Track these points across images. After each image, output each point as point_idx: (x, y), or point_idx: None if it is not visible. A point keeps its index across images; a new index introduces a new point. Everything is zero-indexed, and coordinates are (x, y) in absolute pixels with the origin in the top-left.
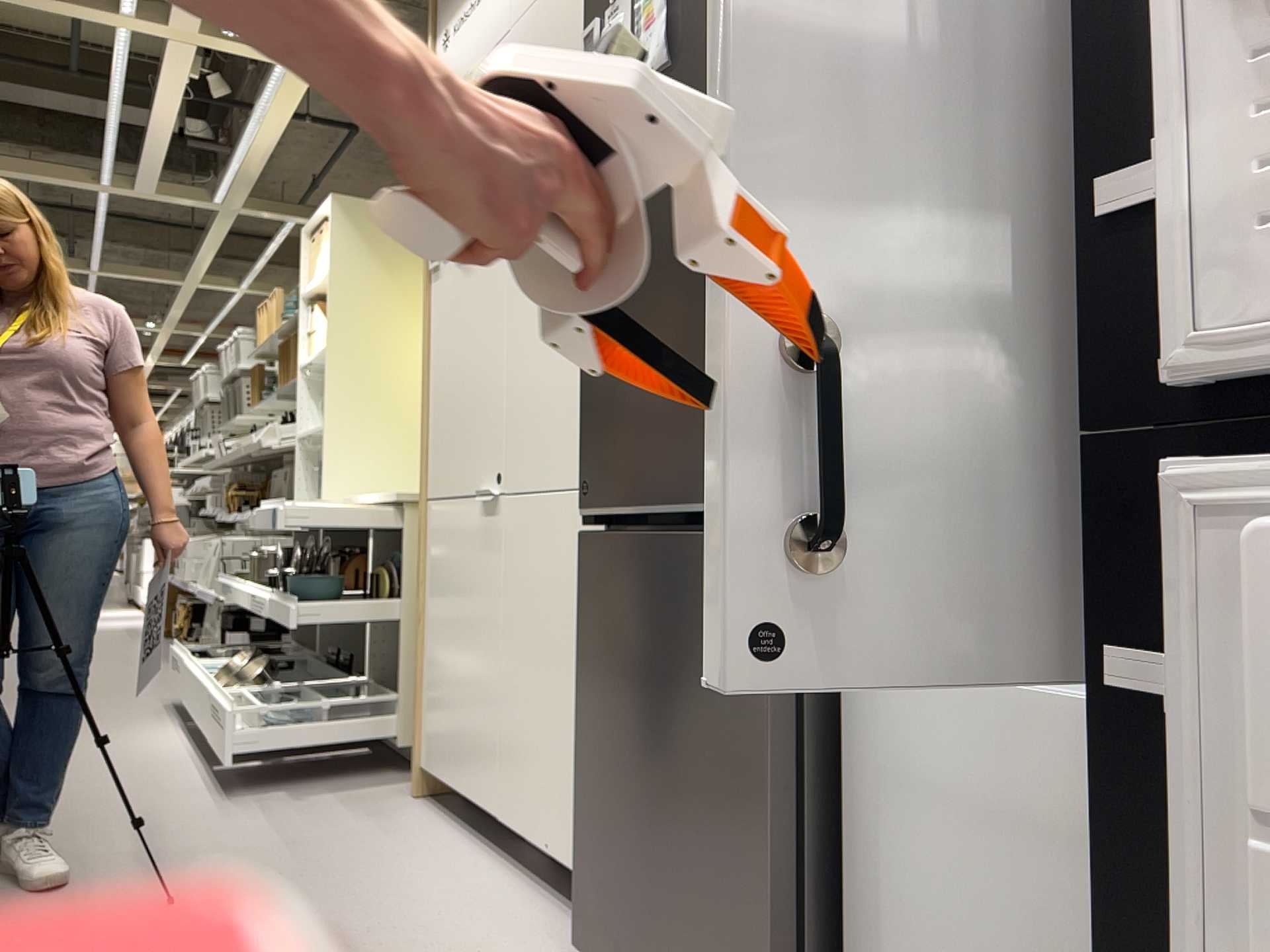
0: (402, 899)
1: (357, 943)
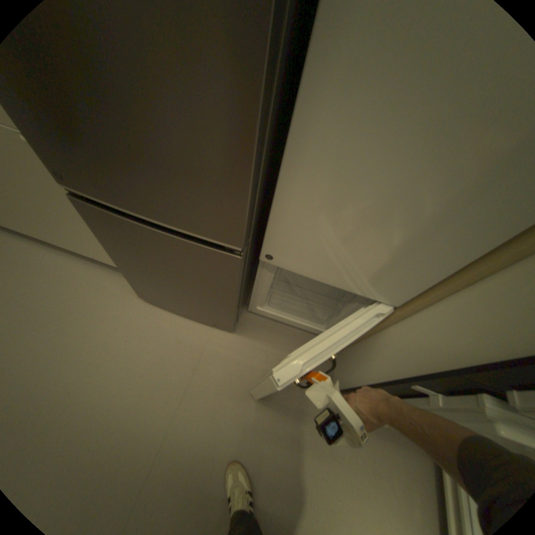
0: (42, 295)
1: (50, 328)
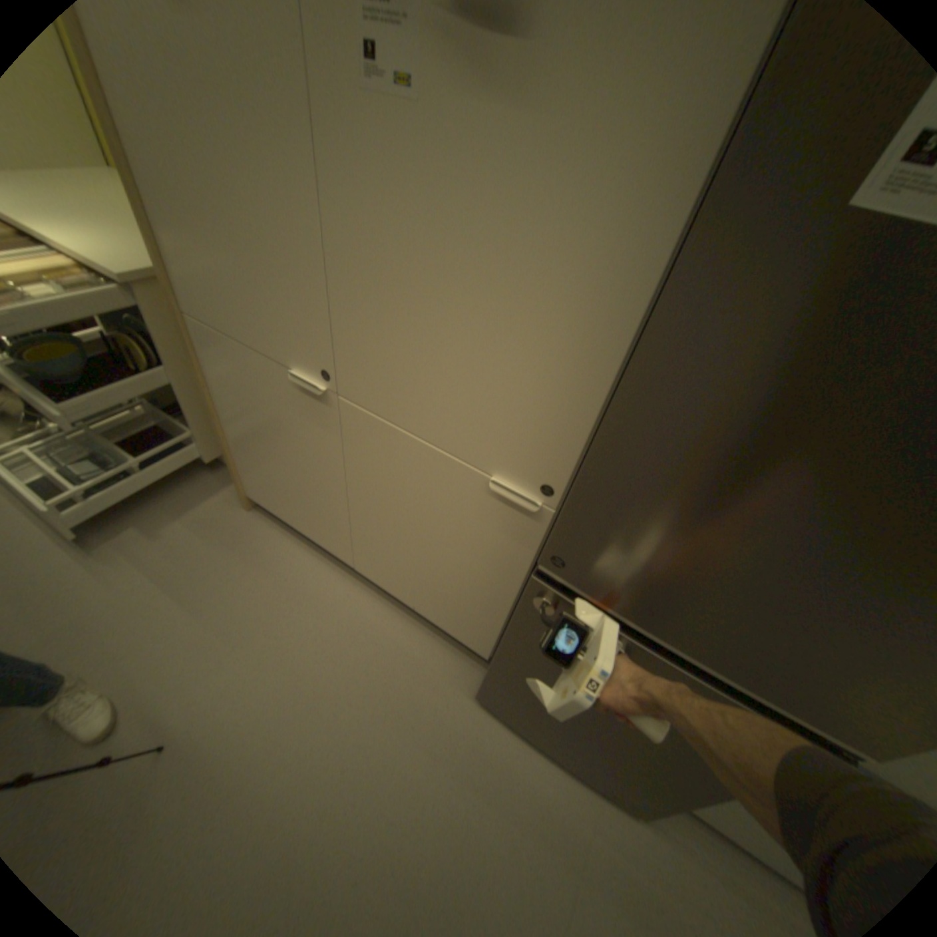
0: (327, 656)
1: (335, 728)
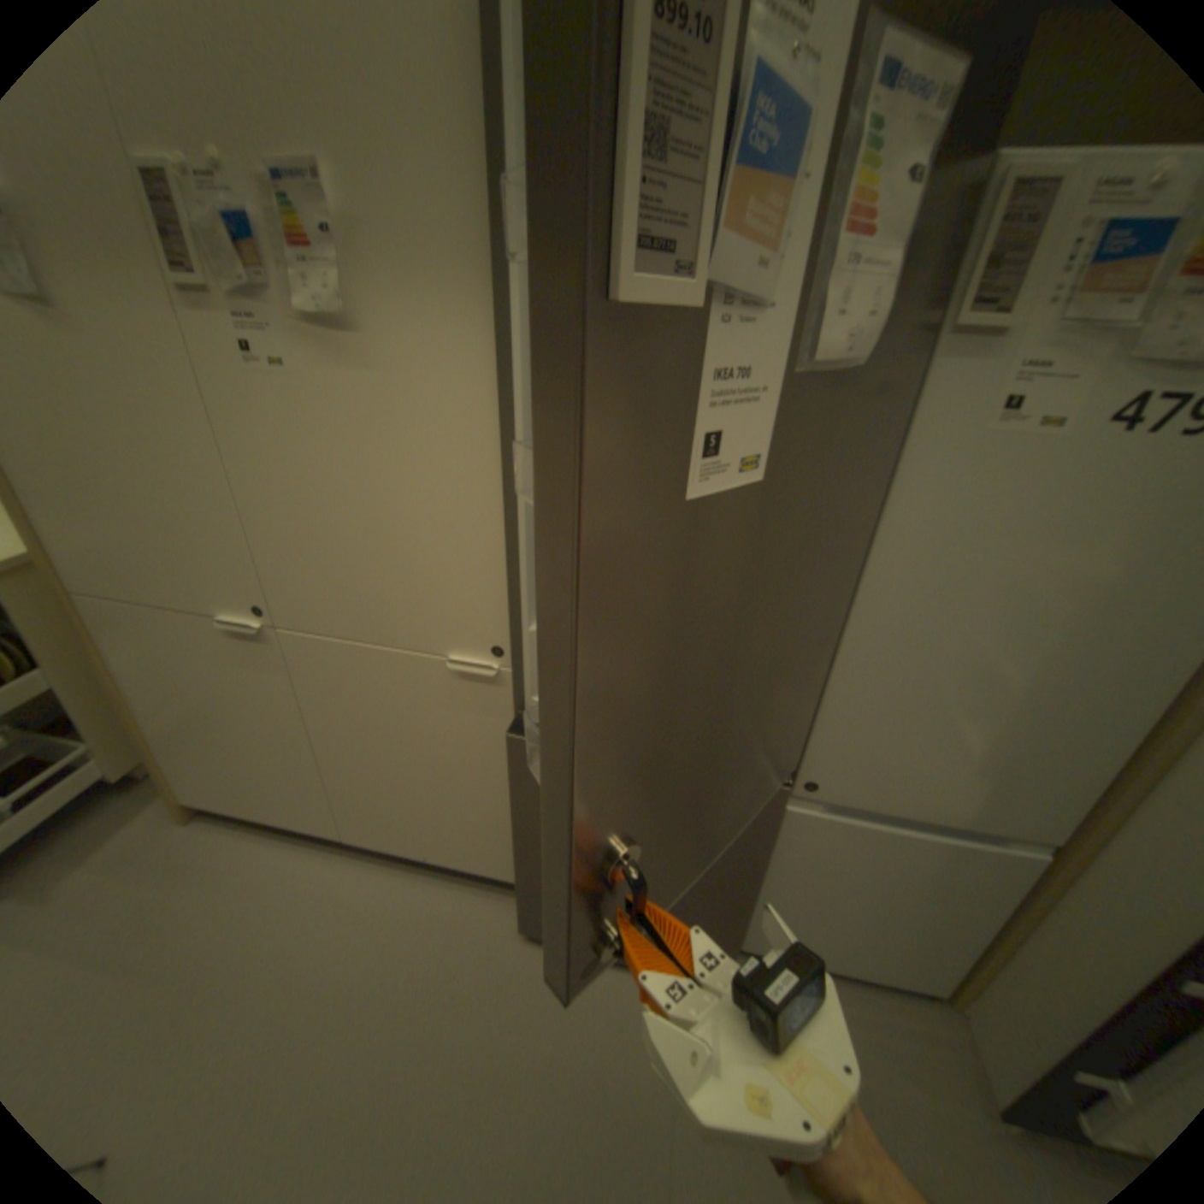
0: (326, 958)
1: (351, 1037)
